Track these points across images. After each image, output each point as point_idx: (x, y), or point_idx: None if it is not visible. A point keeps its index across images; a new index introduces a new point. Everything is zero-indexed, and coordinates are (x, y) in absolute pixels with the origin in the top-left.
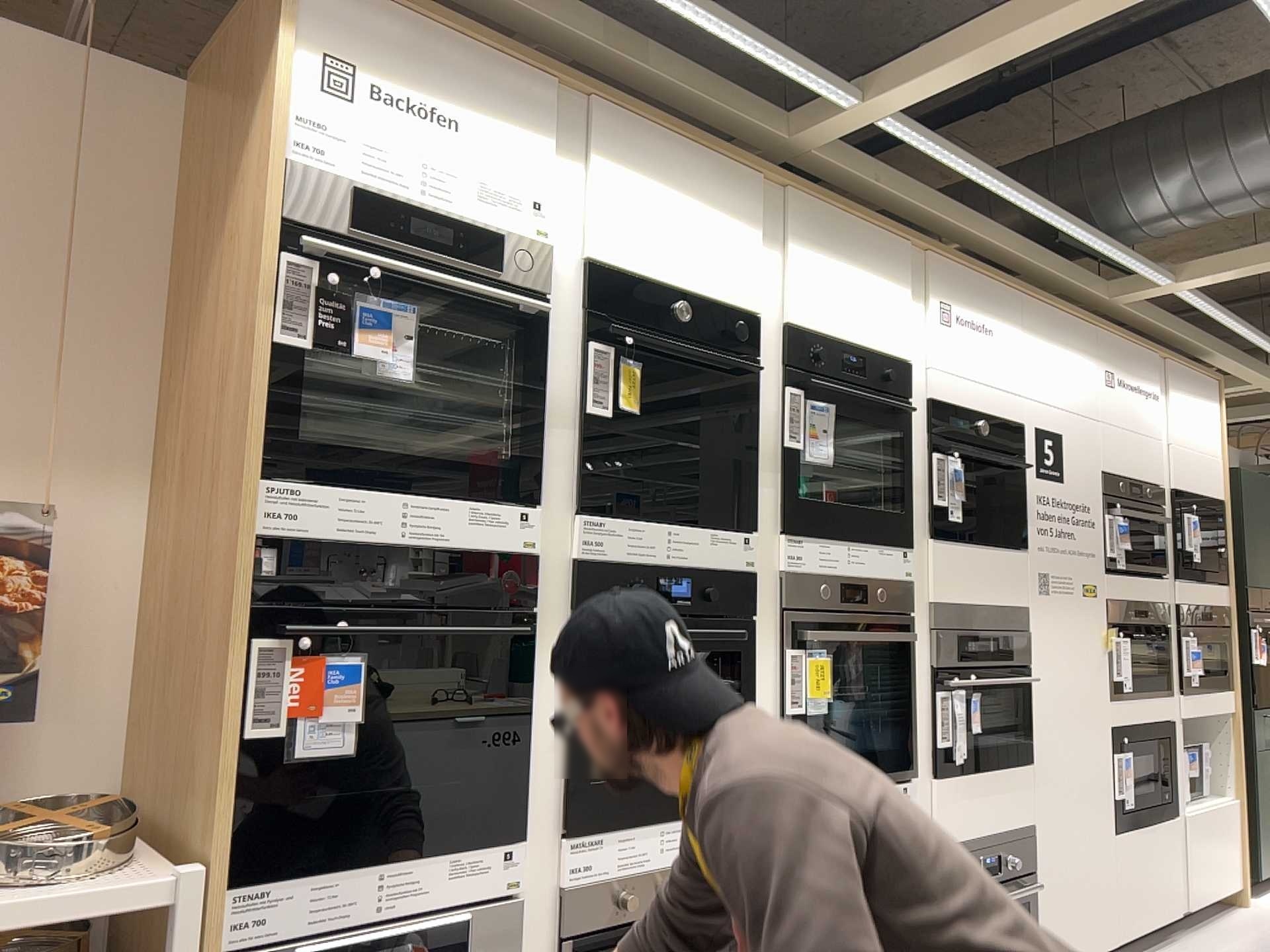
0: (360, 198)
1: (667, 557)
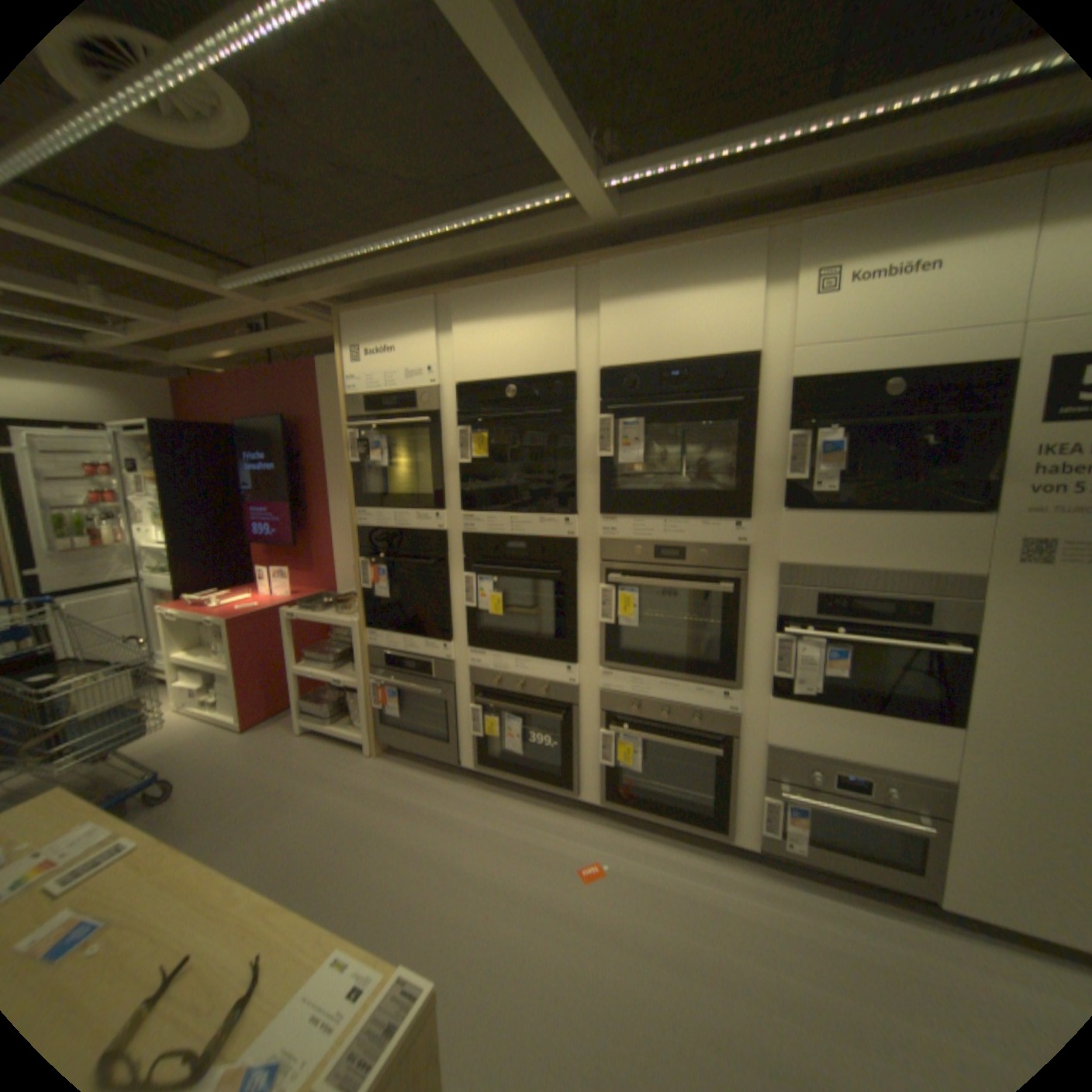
0: (358, 398)
1: (511, 534)
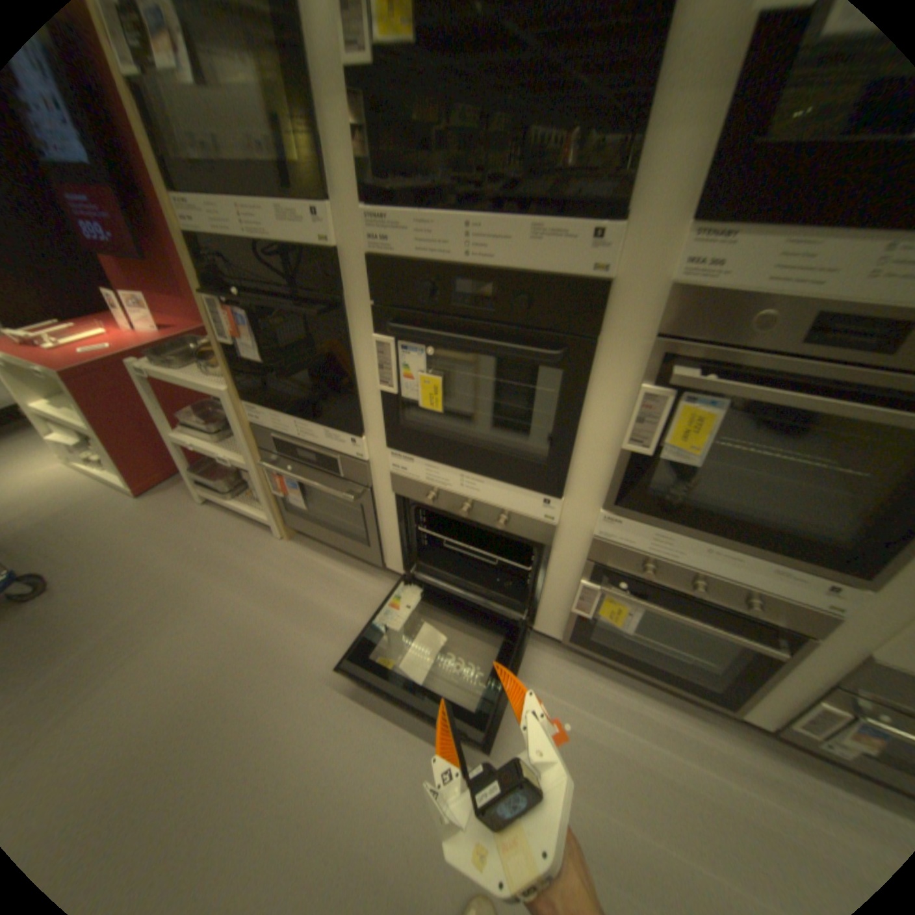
0: None
1: (466, 255)
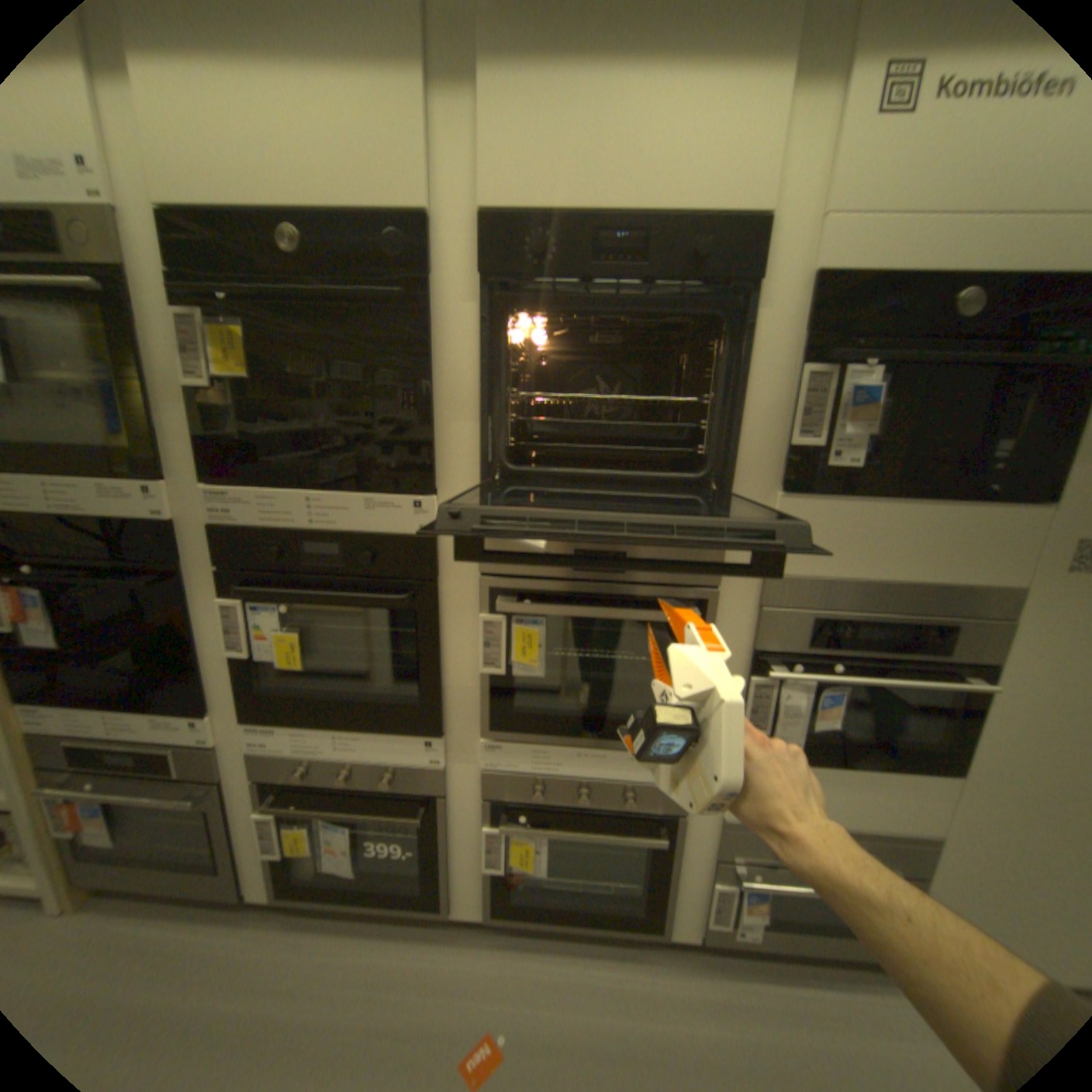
0: None
1: (310, 525)
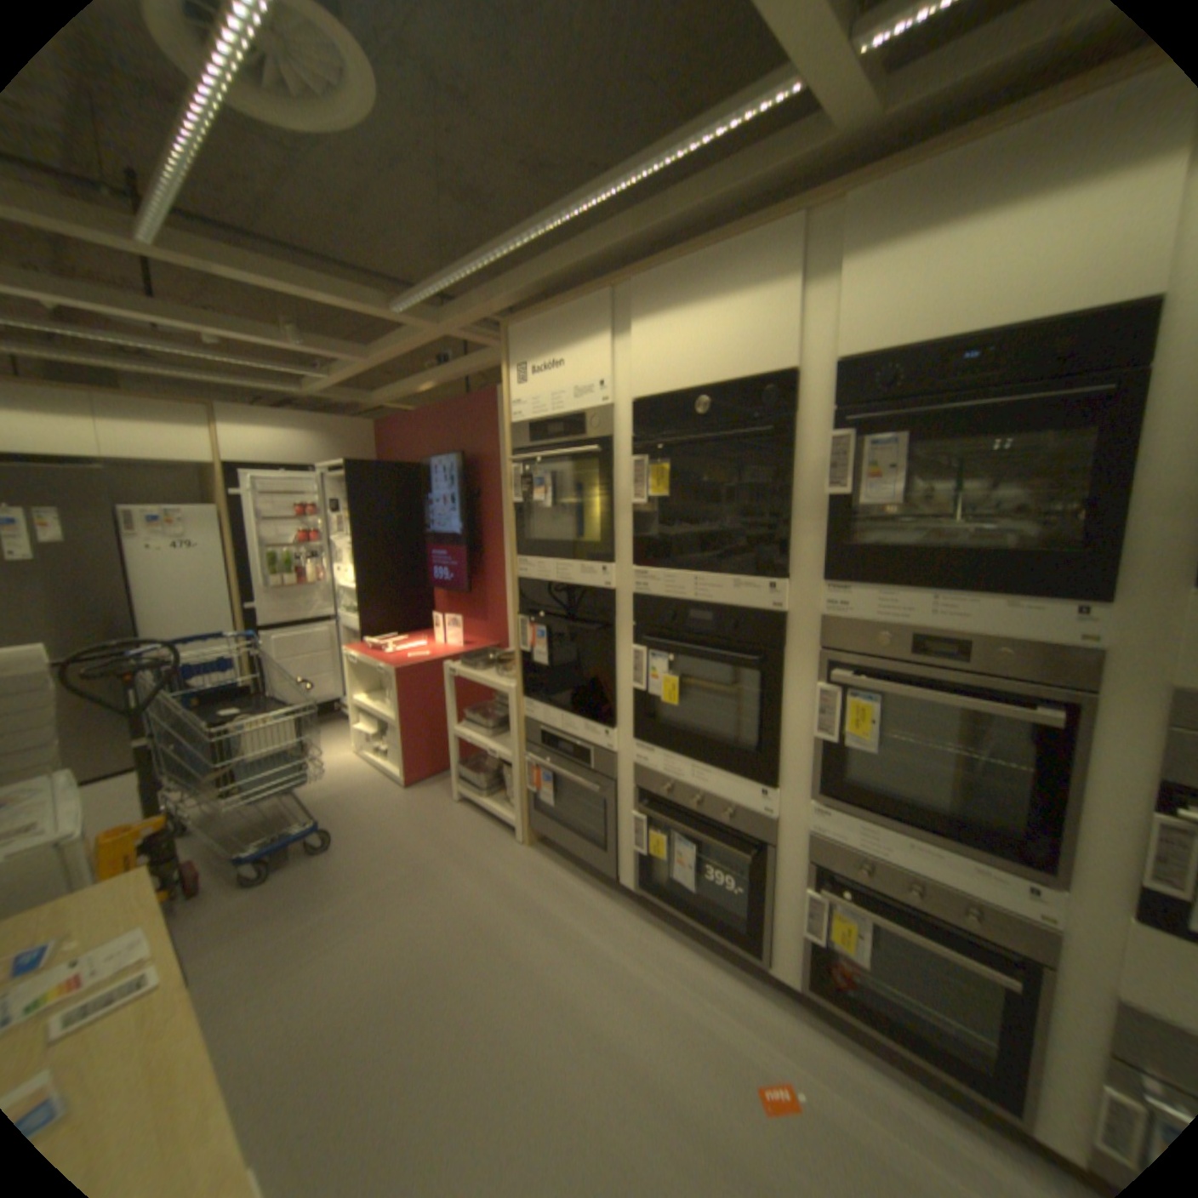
0: (522, 425)
1: (695, 598)
